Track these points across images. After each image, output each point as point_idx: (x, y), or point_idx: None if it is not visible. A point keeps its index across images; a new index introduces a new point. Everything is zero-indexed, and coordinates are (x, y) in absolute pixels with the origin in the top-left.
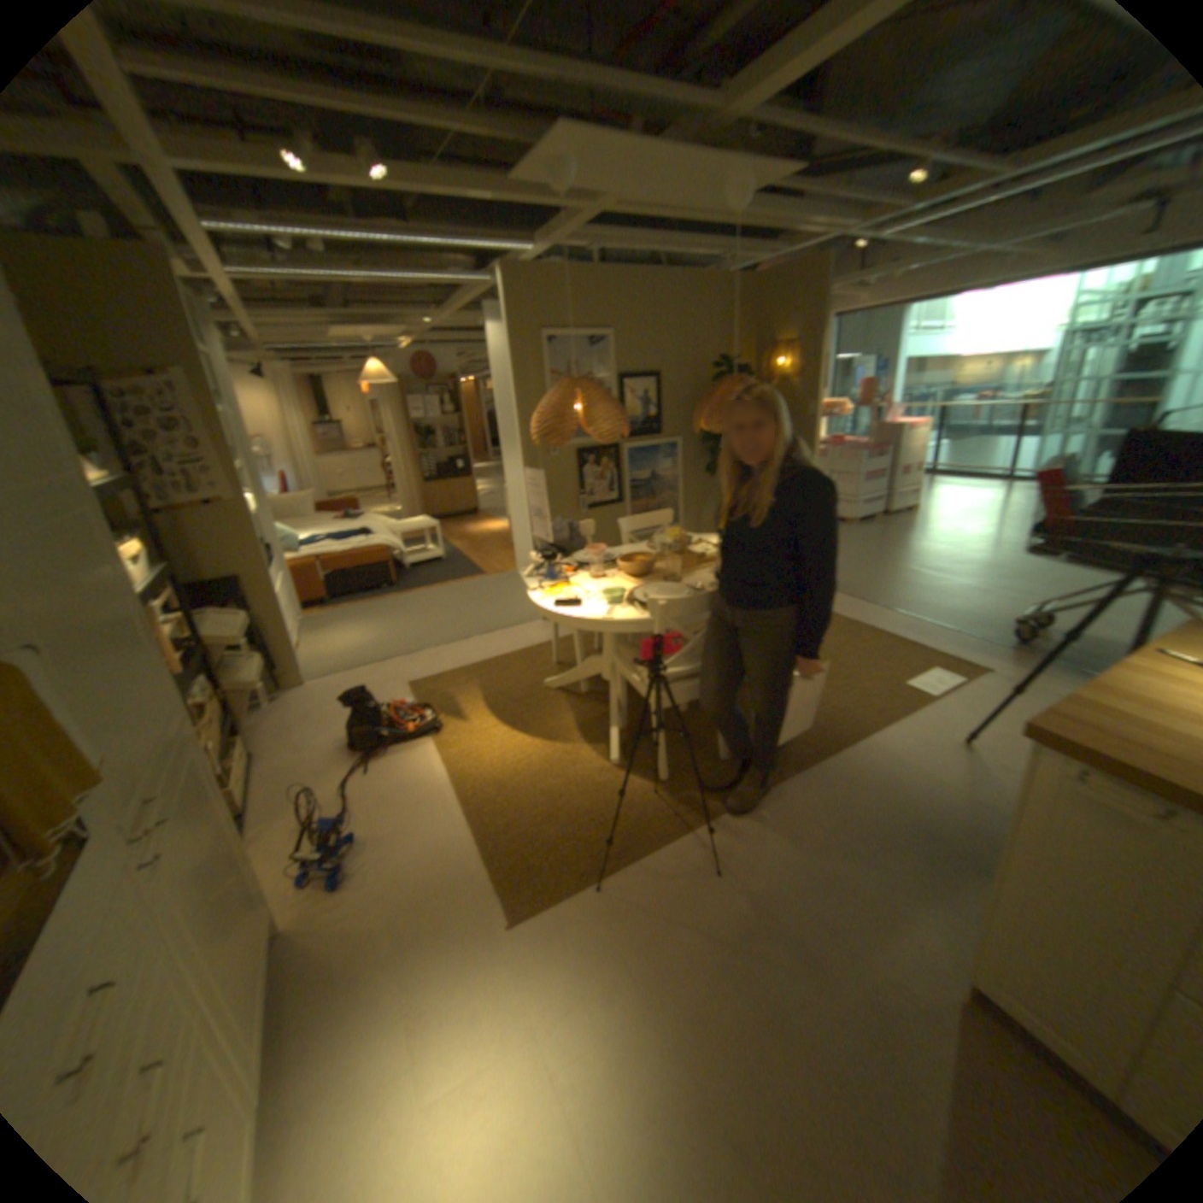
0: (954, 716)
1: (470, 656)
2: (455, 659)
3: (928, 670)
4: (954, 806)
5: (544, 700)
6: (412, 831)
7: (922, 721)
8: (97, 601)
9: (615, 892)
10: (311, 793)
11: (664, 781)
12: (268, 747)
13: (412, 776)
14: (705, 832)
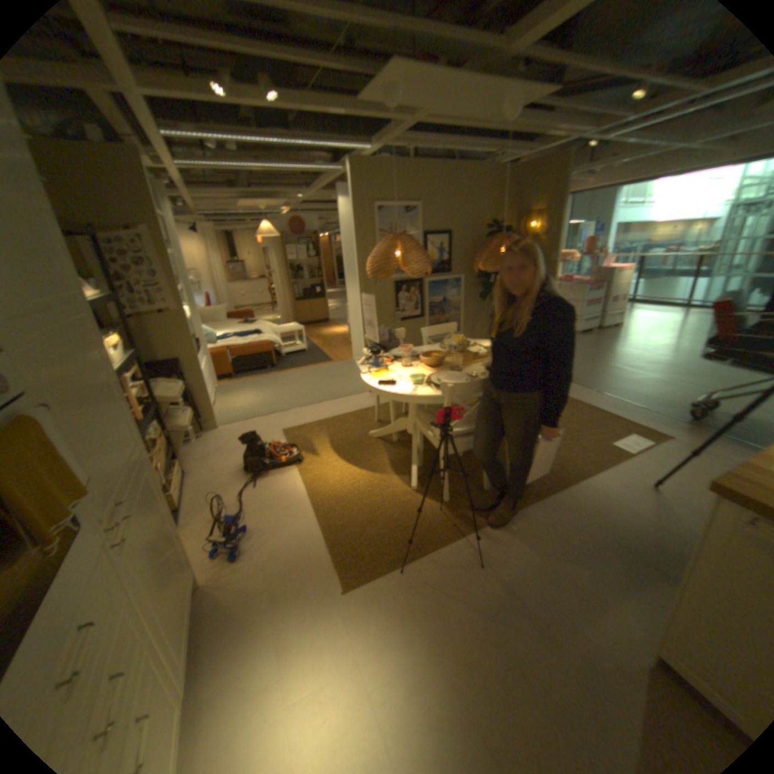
0: (646, 468)
1: (322, 414)
2: (312, 416)
3: (628, 436)
4: (646, 530)
5: (369, 445)
6: (283, 526)
7: (624, 470)
8: (89, 374)
9: (413, 575)
10: (220, 498)
11: (447, 502)
12: (195, 467)
13: (284, 490)
14: (473, 538)
